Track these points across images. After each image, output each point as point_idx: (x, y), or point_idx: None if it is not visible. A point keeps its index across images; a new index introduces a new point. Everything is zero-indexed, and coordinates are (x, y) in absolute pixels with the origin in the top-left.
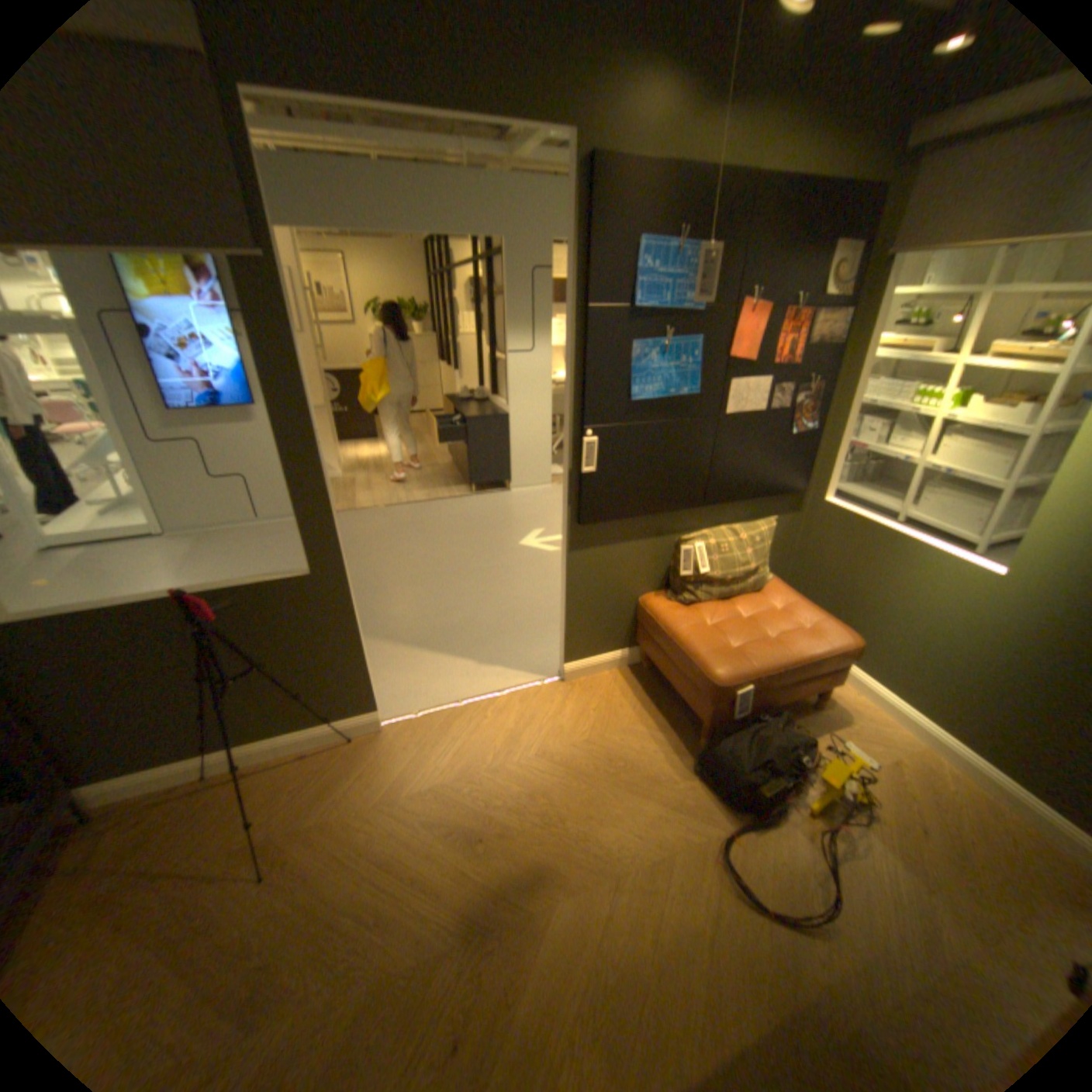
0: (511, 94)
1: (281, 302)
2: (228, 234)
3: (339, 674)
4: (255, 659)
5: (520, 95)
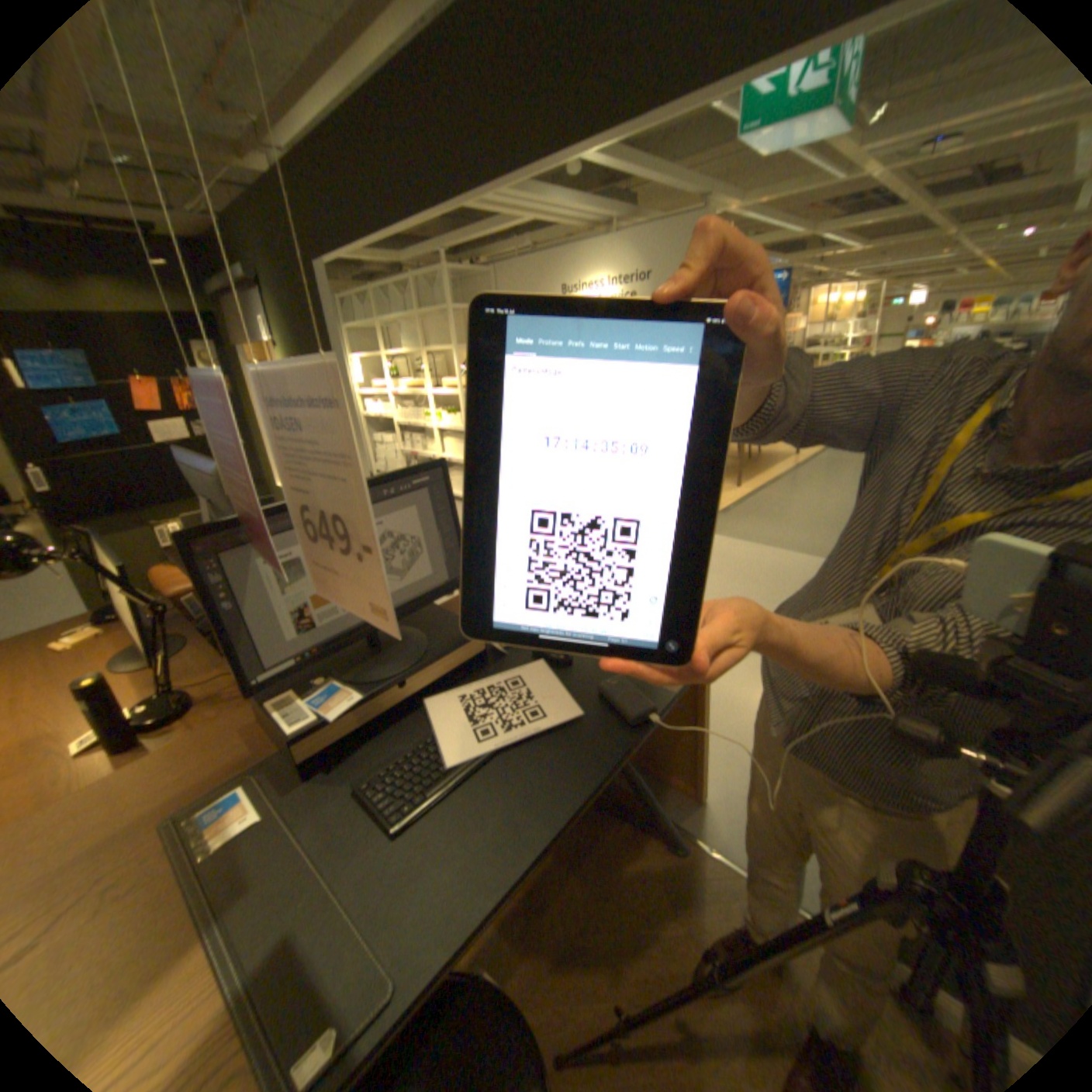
0: None
1: None
2: None
3: None
4: None
5: None
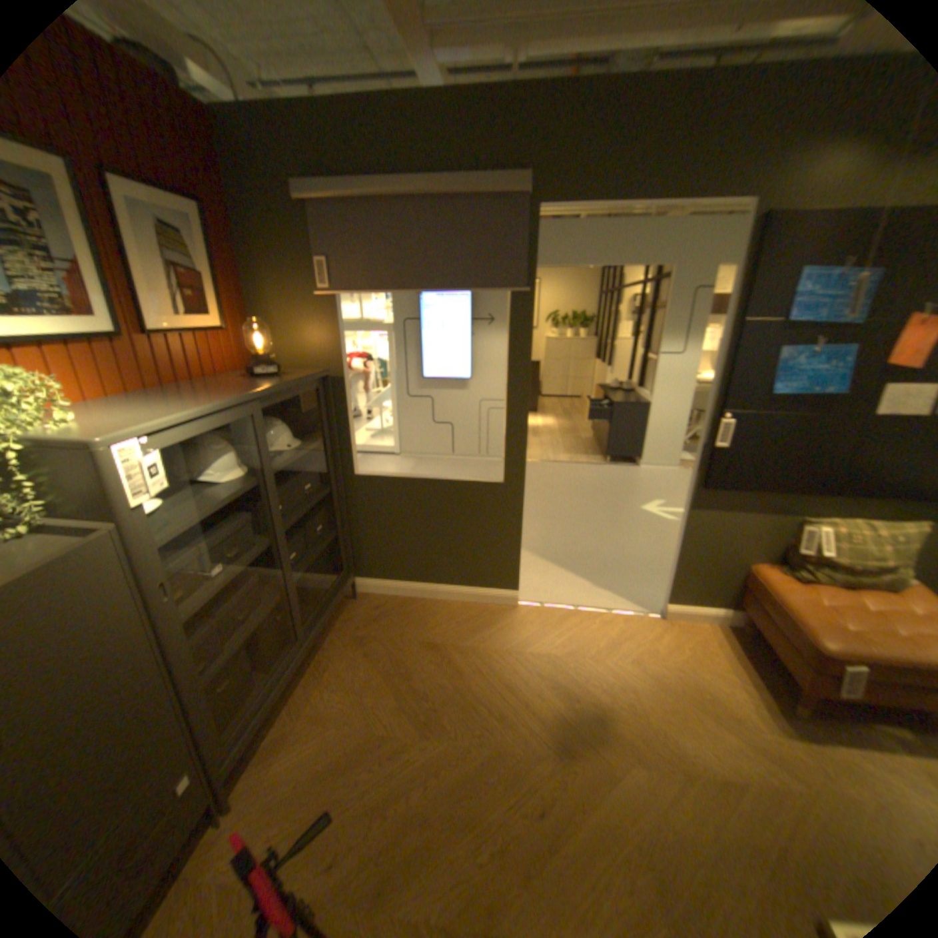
0: (708, 180)
1: (530, 314)
2: (513, 278)
3: (501, 553)
4: (457, 527)
5: (715, 180)
